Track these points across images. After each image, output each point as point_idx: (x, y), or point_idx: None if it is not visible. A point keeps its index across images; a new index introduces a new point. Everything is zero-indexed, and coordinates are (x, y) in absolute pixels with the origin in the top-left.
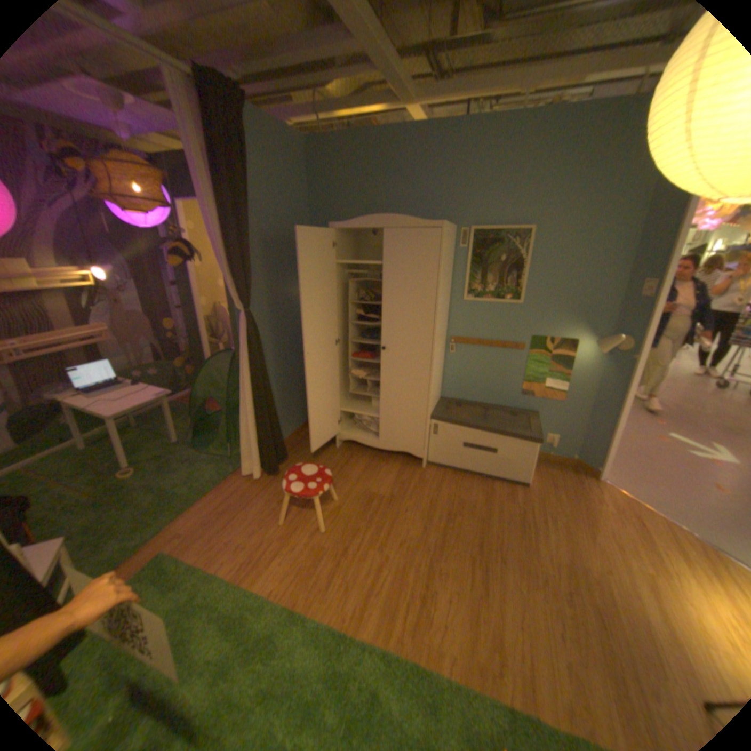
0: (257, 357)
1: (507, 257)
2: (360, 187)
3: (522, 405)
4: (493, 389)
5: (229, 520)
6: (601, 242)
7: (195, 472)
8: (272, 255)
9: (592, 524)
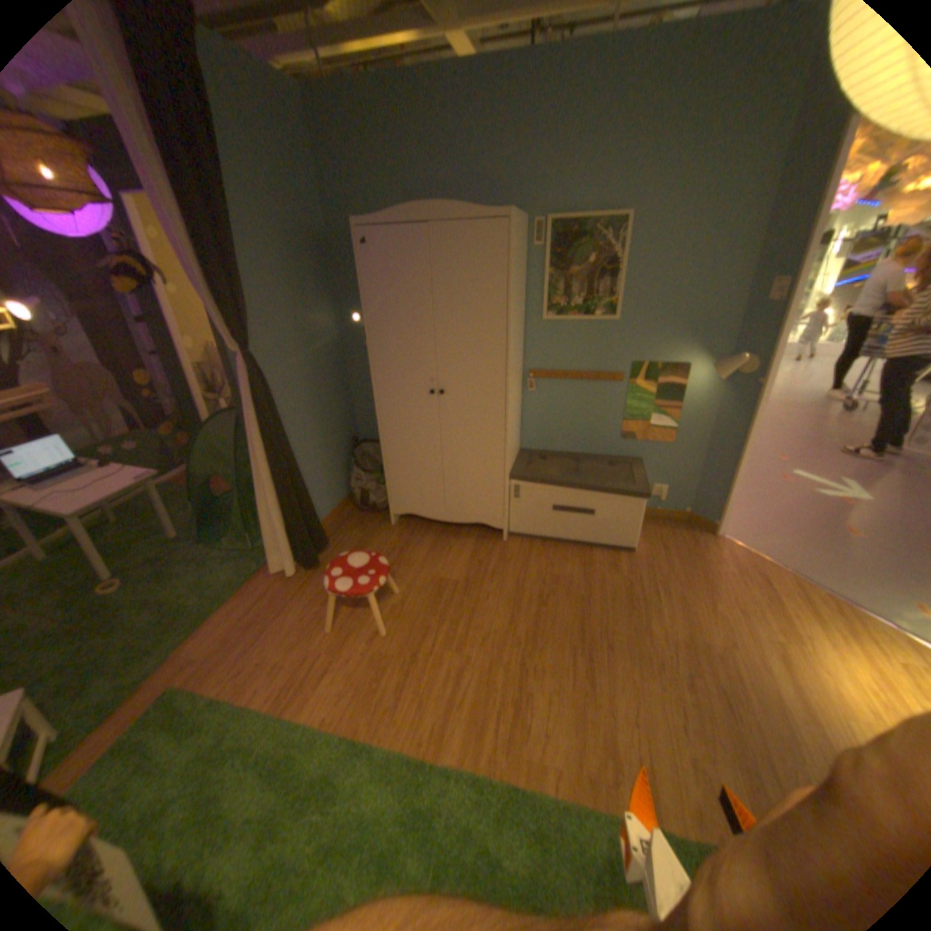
0: (270, 418)
1: (597, 257)
2: (390, 164)
3: (622, 451)
4: (585, 435)
5: (258, 634)
6: (719, 230)
7: (206, 575)
8: (273, 270)
9: (711, 590)
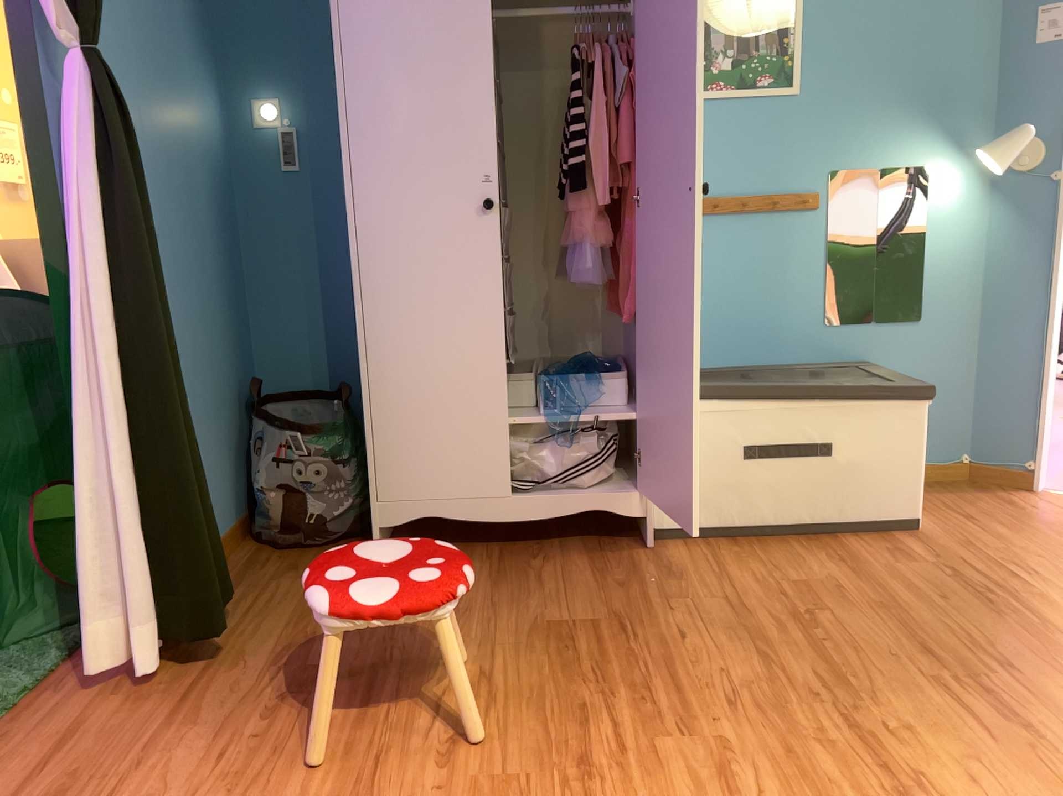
0: (130, 218)
1: None
2: None
3: (831, 352)
4: (758, 325)
5: None
6: None
7: None
8: None
9: None
